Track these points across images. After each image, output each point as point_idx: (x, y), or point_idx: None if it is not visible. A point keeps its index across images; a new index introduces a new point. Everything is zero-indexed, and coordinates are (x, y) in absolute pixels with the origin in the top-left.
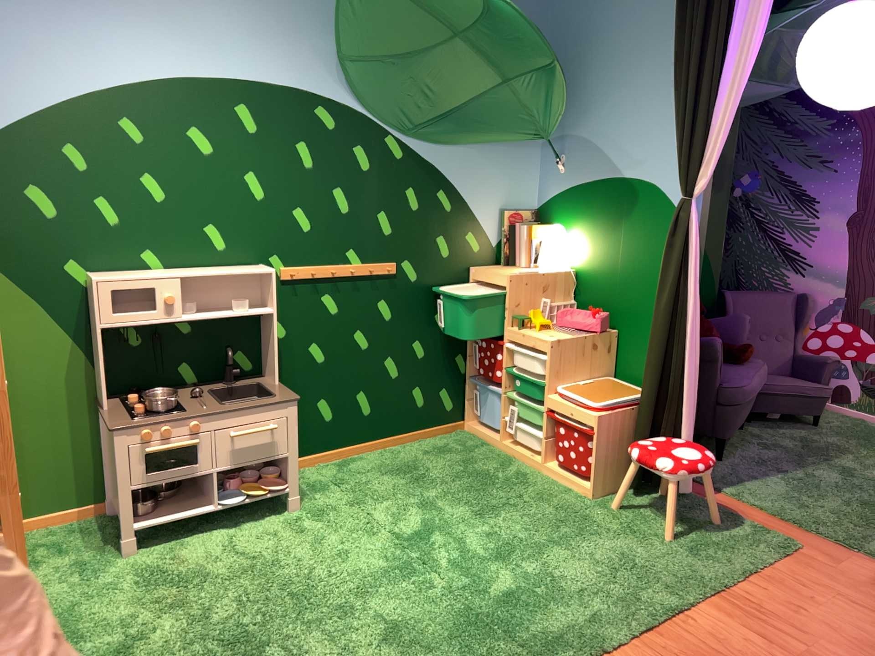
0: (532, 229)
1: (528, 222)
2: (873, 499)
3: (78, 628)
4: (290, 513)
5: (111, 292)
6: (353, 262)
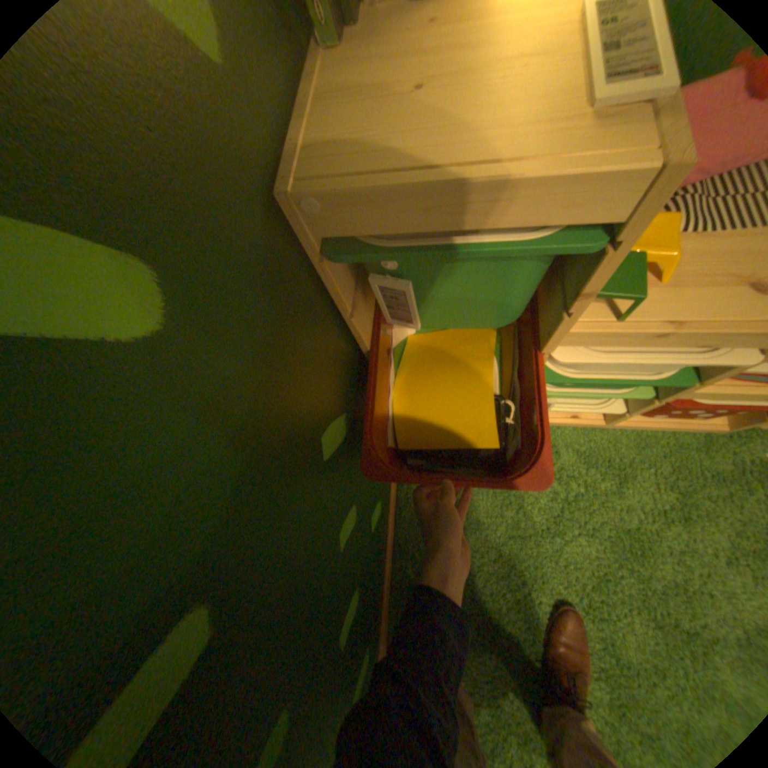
0: None
1: None
2: None
3: None
4: None
5: None
6: None
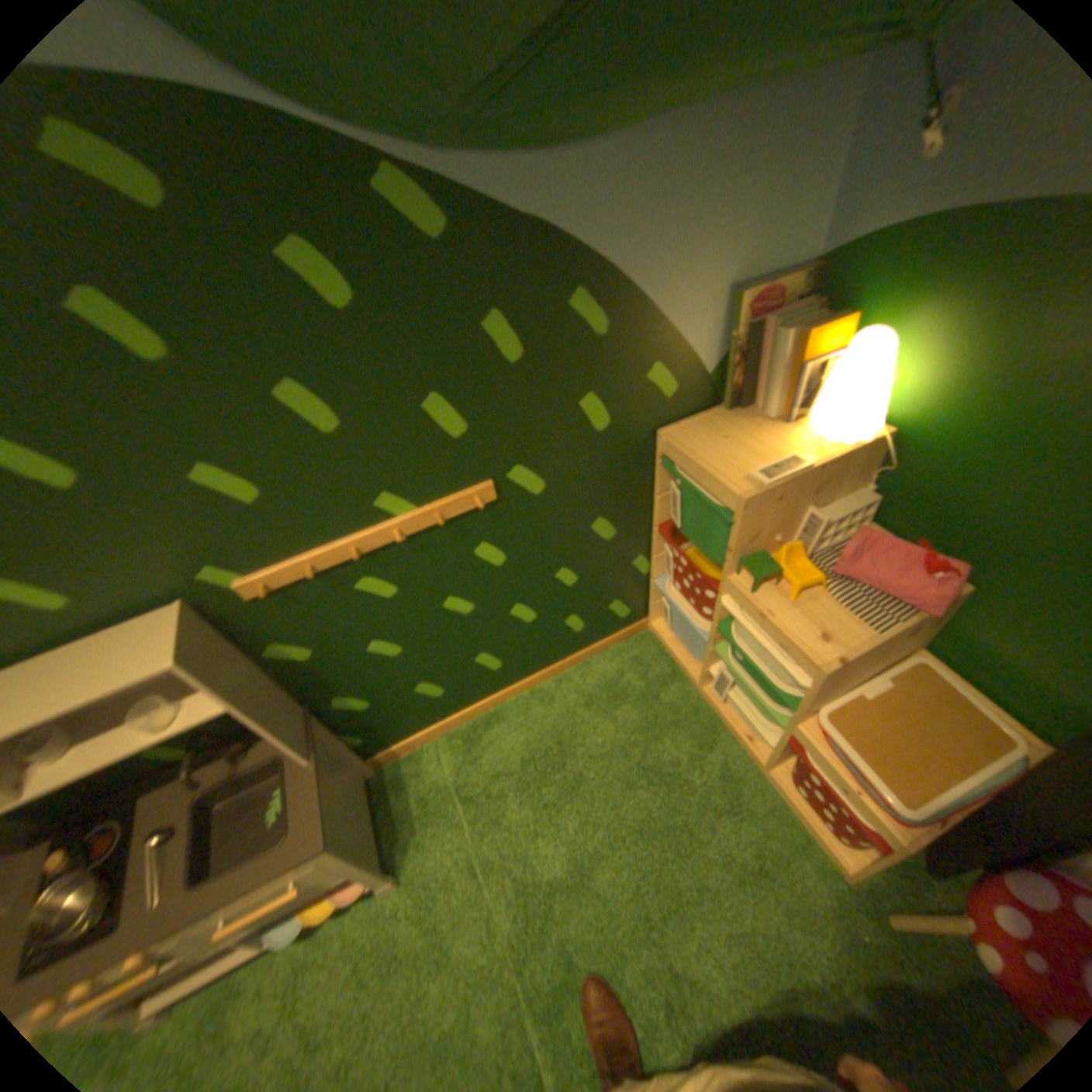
0: (807, 339)
1: (795, 301)
2: None
3: None
4: (385, 894)
5: None
6: (400, 513)
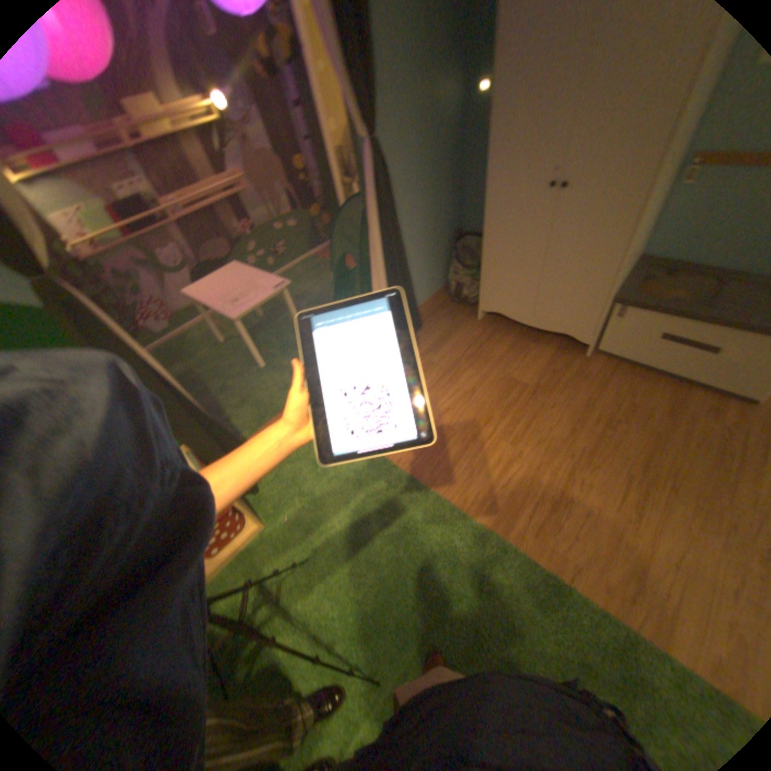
0: None
1: None
2: (255, 370)
3: None
4: None
5: None
6: None
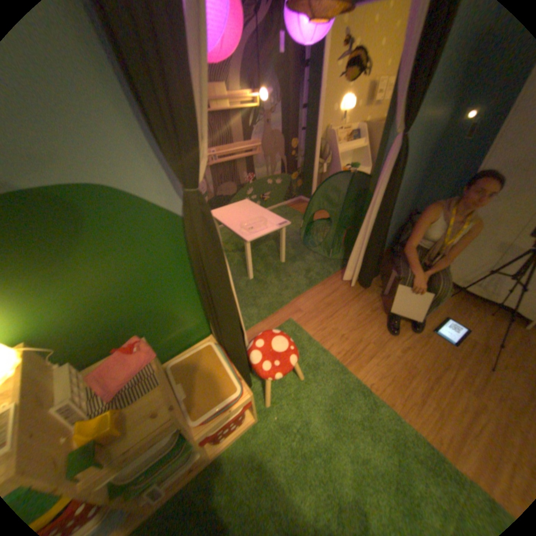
0: None
1: None
2: (246, 279)
3: None
4: None
5: None
6: None
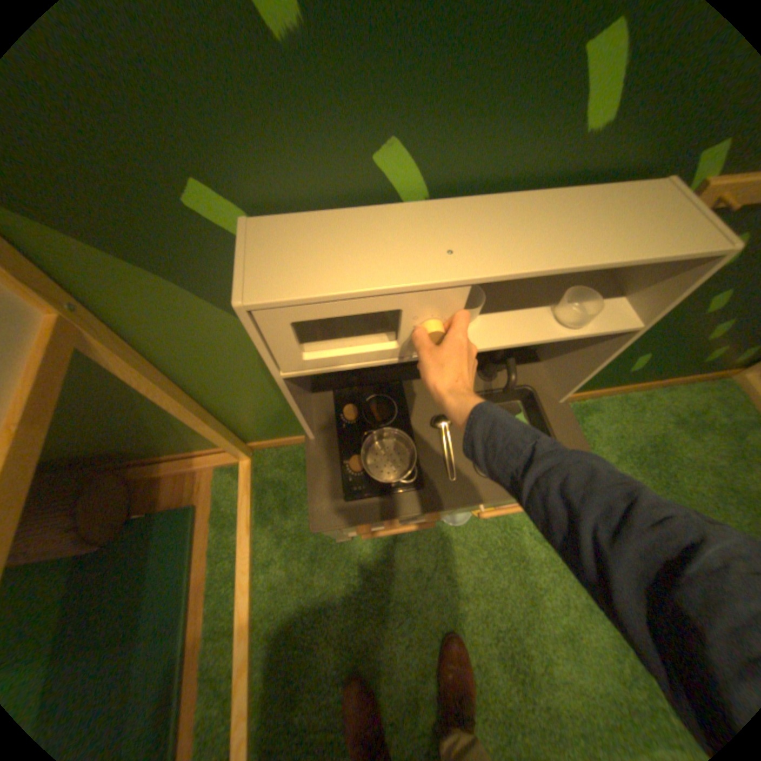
0: None
1: None
2: None
3: (290, 674)
4: None
5: (291, 326)
6: None
